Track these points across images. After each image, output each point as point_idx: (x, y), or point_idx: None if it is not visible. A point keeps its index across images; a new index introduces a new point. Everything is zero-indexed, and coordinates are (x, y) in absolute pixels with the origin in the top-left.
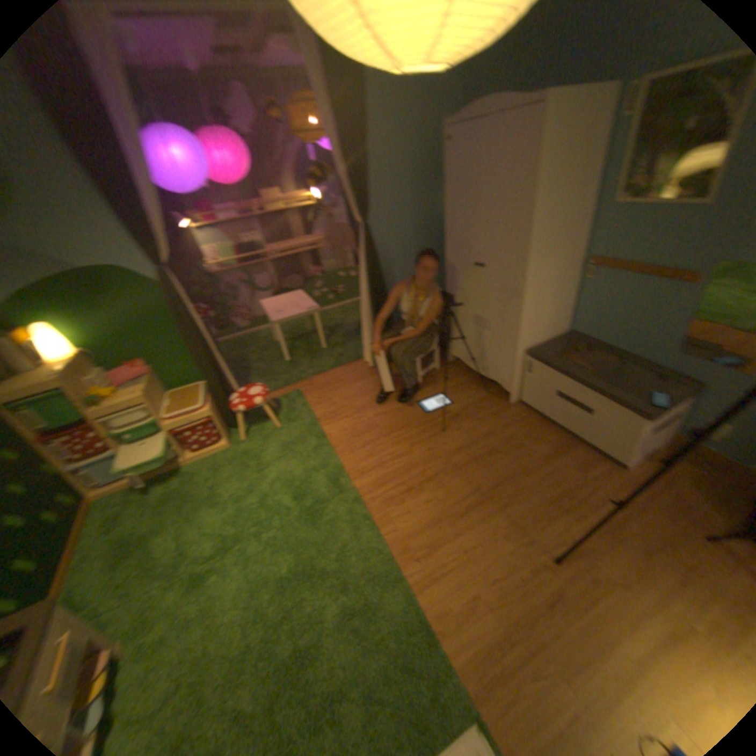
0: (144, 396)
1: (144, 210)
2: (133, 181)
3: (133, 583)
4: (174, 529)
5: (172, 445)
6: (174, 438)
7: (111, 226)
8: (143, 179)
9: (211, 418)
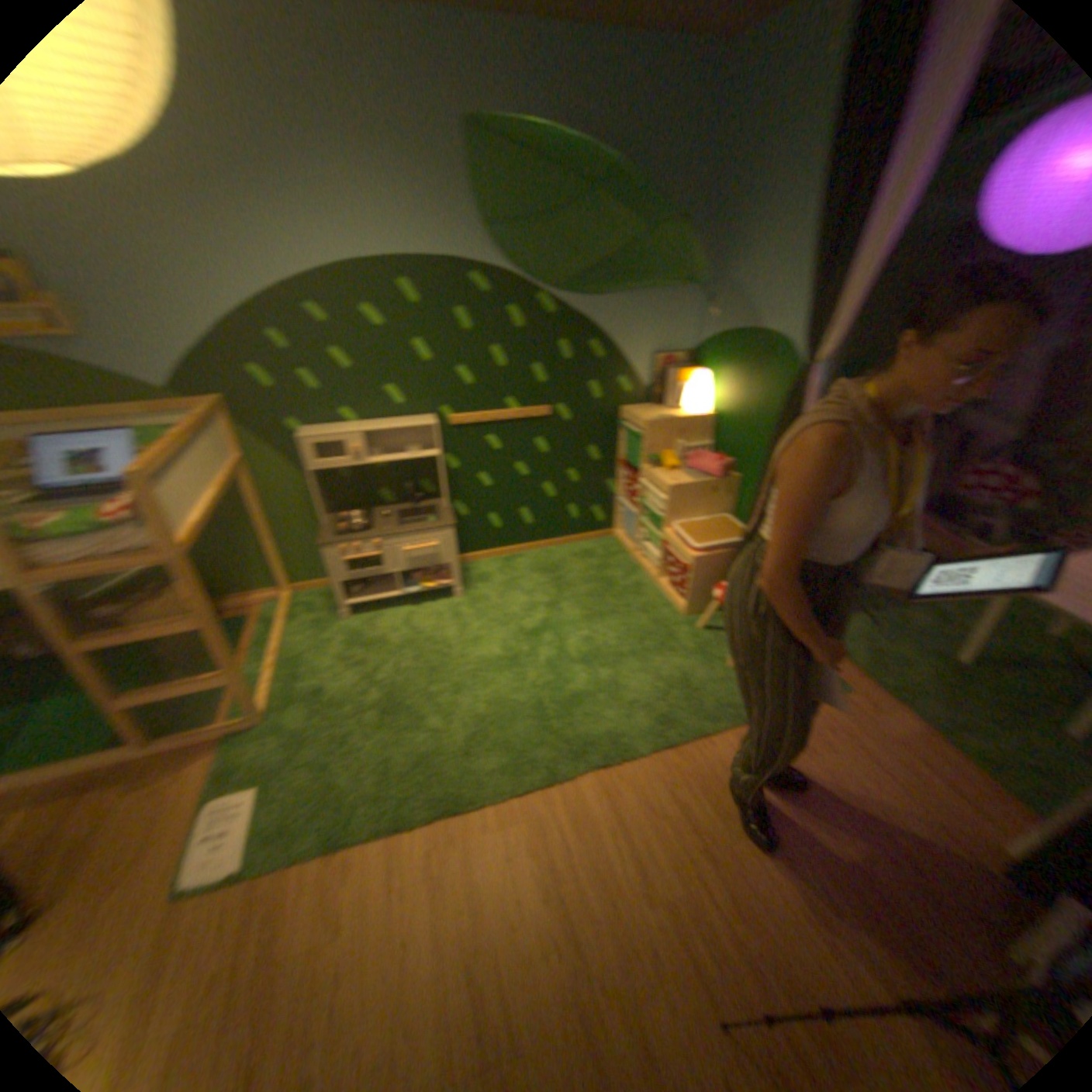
0: (679, 493)
1: (862, 275)
2: (876, 224)
3: (518, 589)
4: (567, 599)
5: (661, 558)
6: (667, 554)
7: (825, 289)
8: (882, 224)
9: (694, 572)
